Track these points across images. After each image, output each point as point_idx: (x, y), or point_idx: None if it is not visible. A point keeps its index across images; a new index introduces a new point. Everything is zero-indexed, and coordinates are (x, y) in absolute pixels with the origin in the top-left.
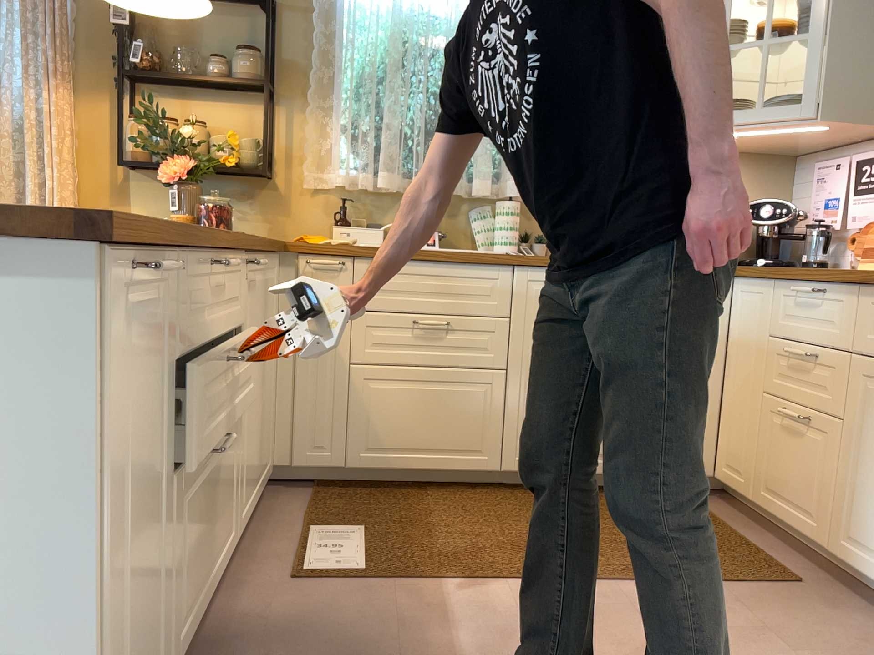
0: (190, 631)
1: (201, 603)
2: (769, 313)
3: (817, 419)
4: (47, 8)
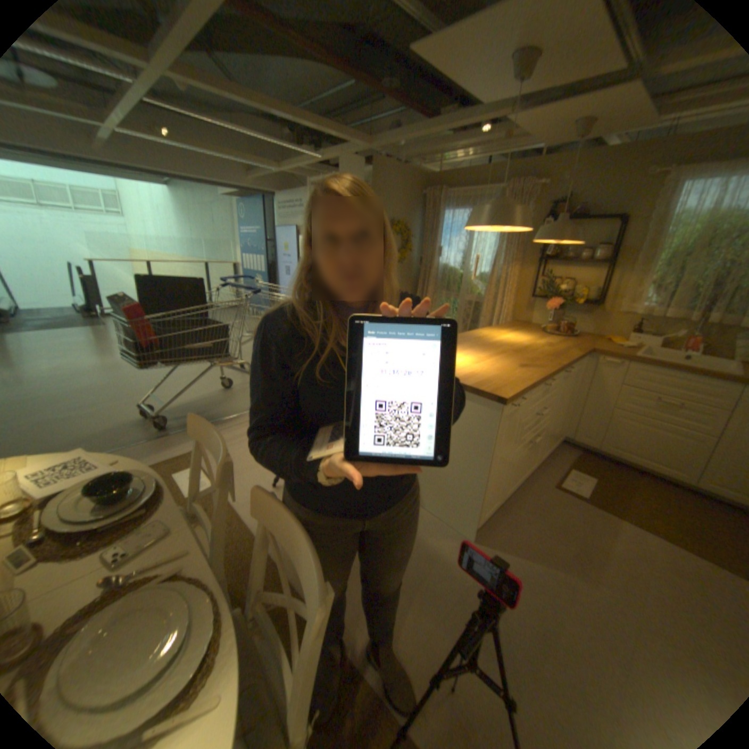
0: (514, 491)
1: (520, 484)
2: None
3: None
4: (515, 233)
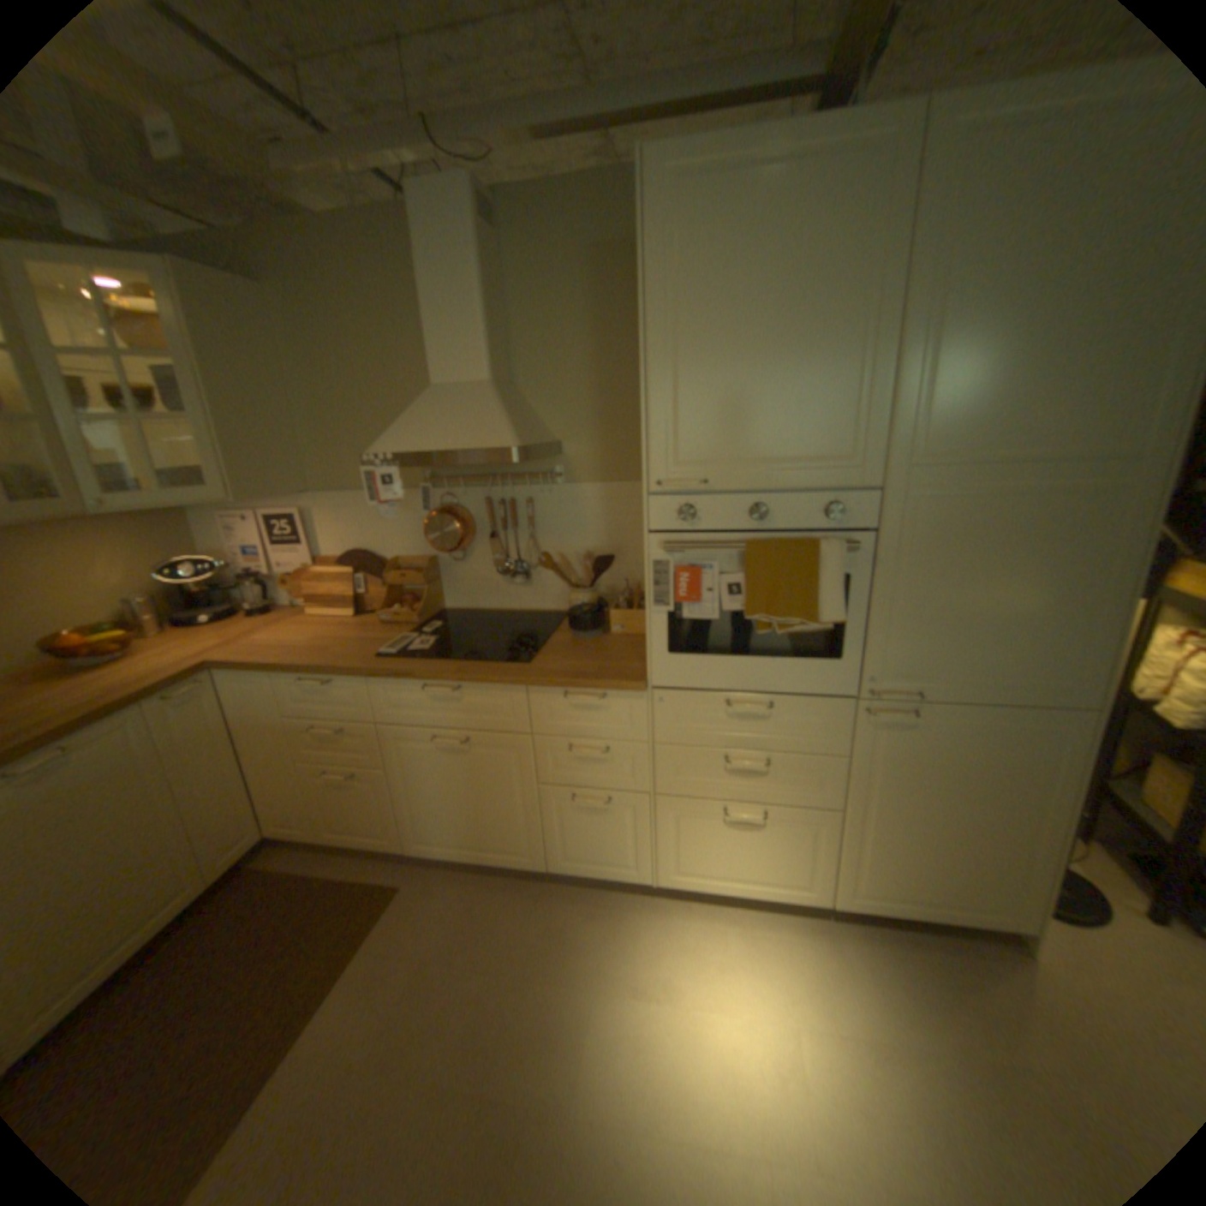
0: None
1: None
2: (271, 700)
3: (359, 774)
4: None
